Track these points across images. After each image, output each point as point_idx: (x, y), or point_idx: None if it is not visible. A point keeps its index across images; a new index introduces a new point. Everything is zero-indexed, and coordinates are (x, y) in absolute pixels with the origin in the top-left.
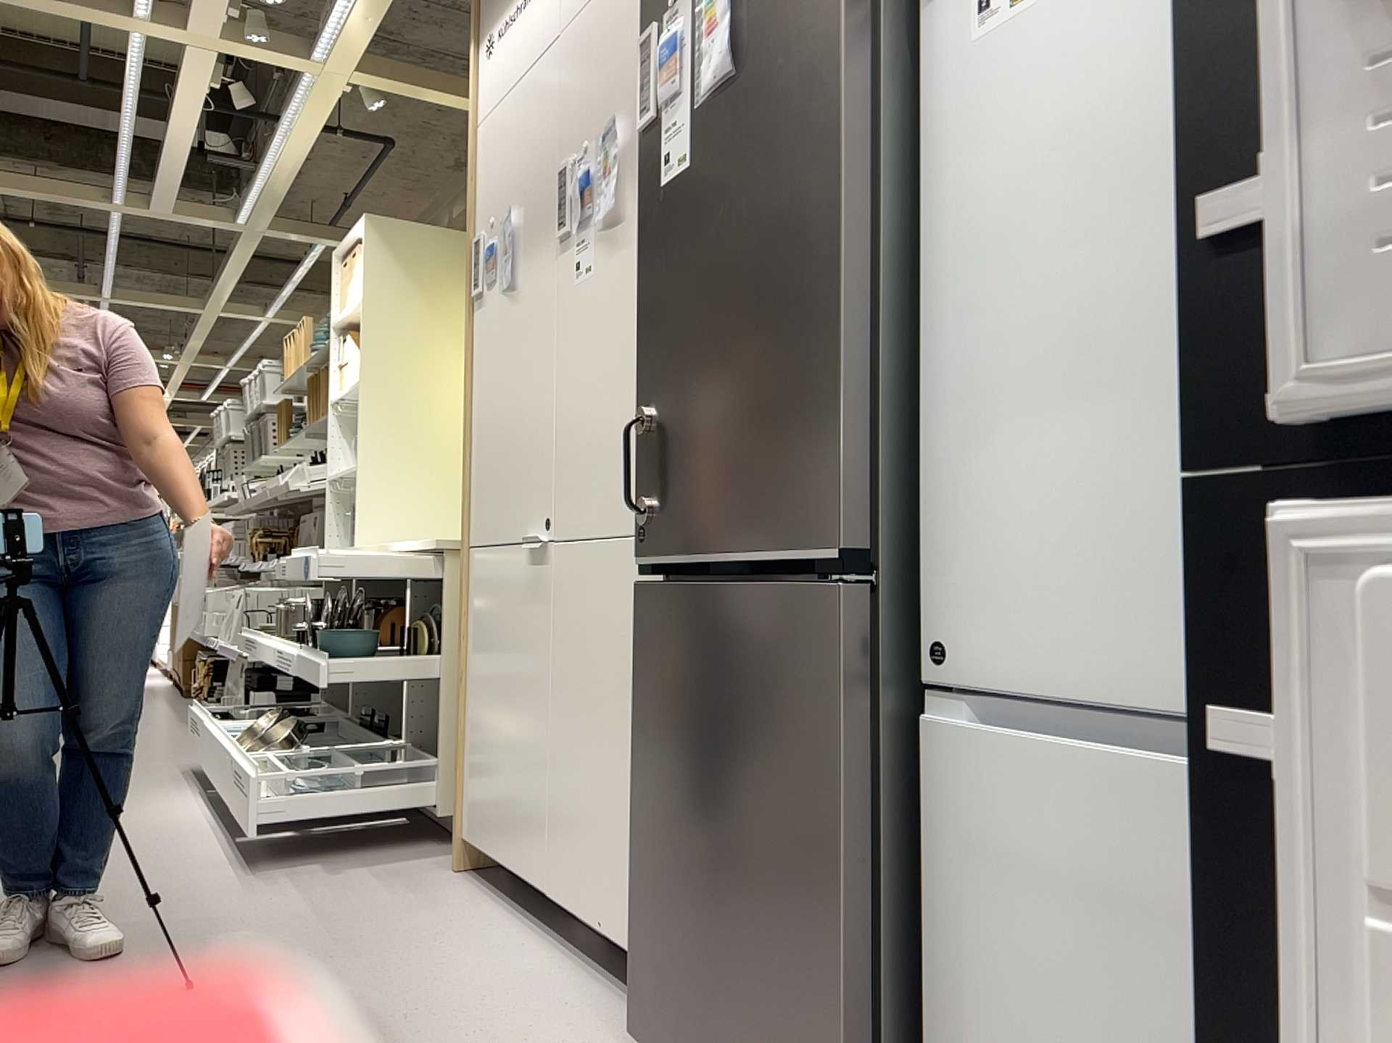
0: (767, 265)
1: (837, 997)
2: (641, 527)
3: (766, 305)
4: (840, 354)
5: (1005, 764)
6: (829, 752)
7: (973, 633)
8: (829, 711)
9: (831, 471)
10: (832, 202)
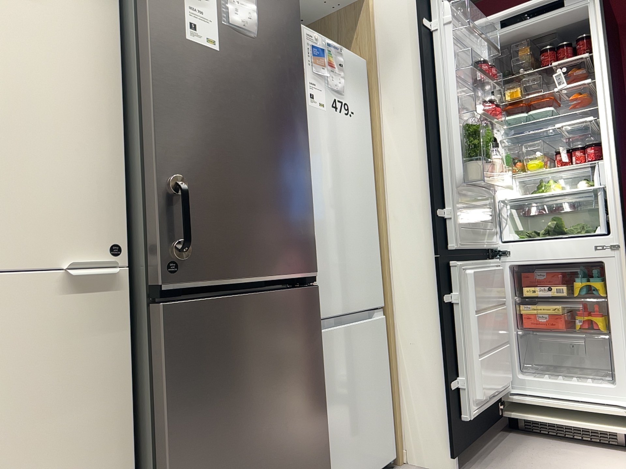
0: (277, 142)
1: (321, 446)
2: (168, 261)
3: (277, 159)
4: (310, 195)
5: (328, 337)
6: (316, 350)
7: (318, 298)
8: (315, 335)
9: (310, 240)
10: (304, 135)
